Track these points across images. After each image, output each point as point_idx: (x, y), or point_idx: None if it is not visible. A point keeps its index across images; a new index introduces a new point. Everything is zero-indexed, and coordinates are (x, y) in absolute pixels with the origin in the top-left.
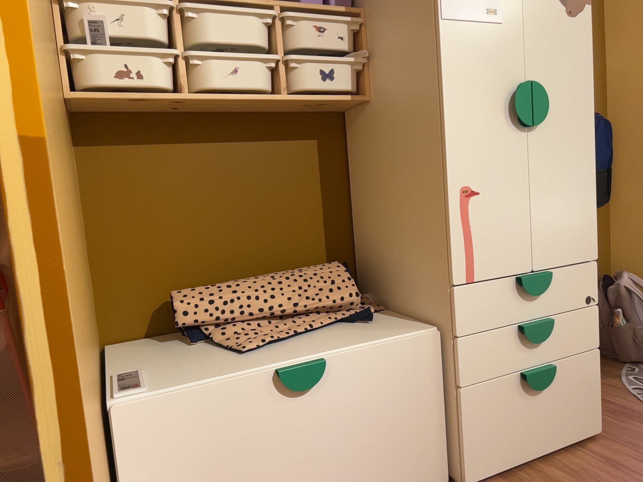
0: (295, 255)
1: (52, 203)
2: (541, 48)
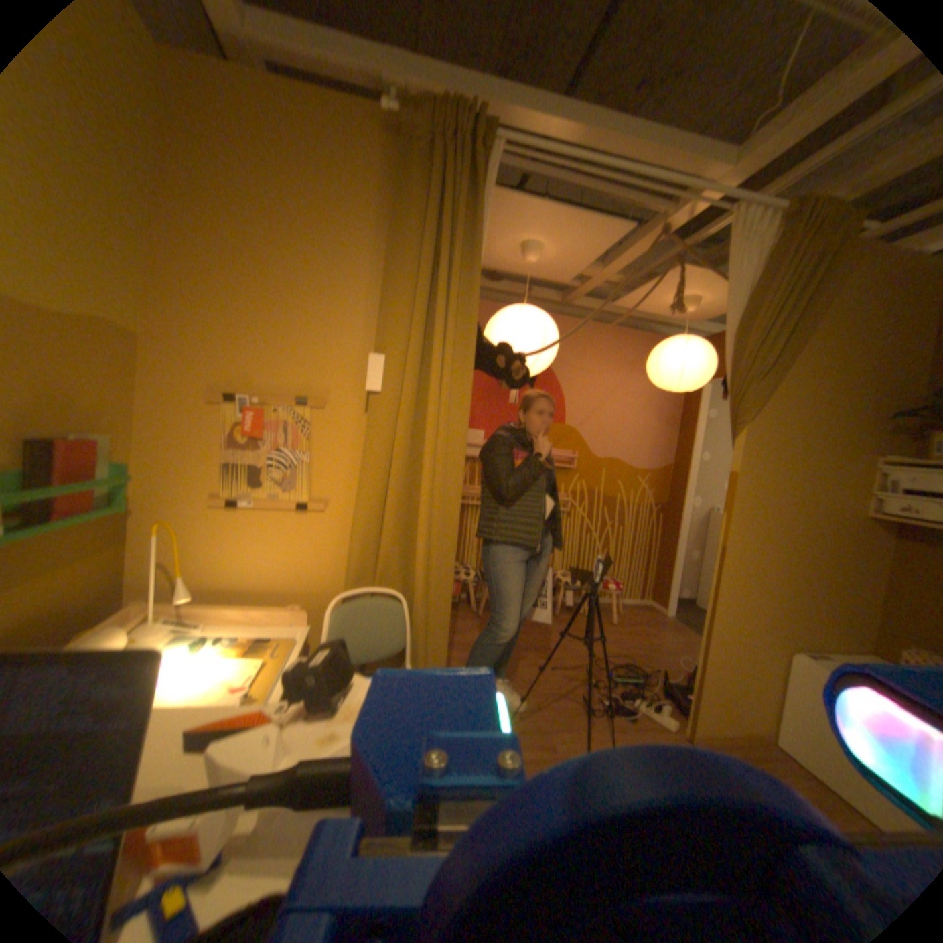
0: None
1: (733, 560)
2: None
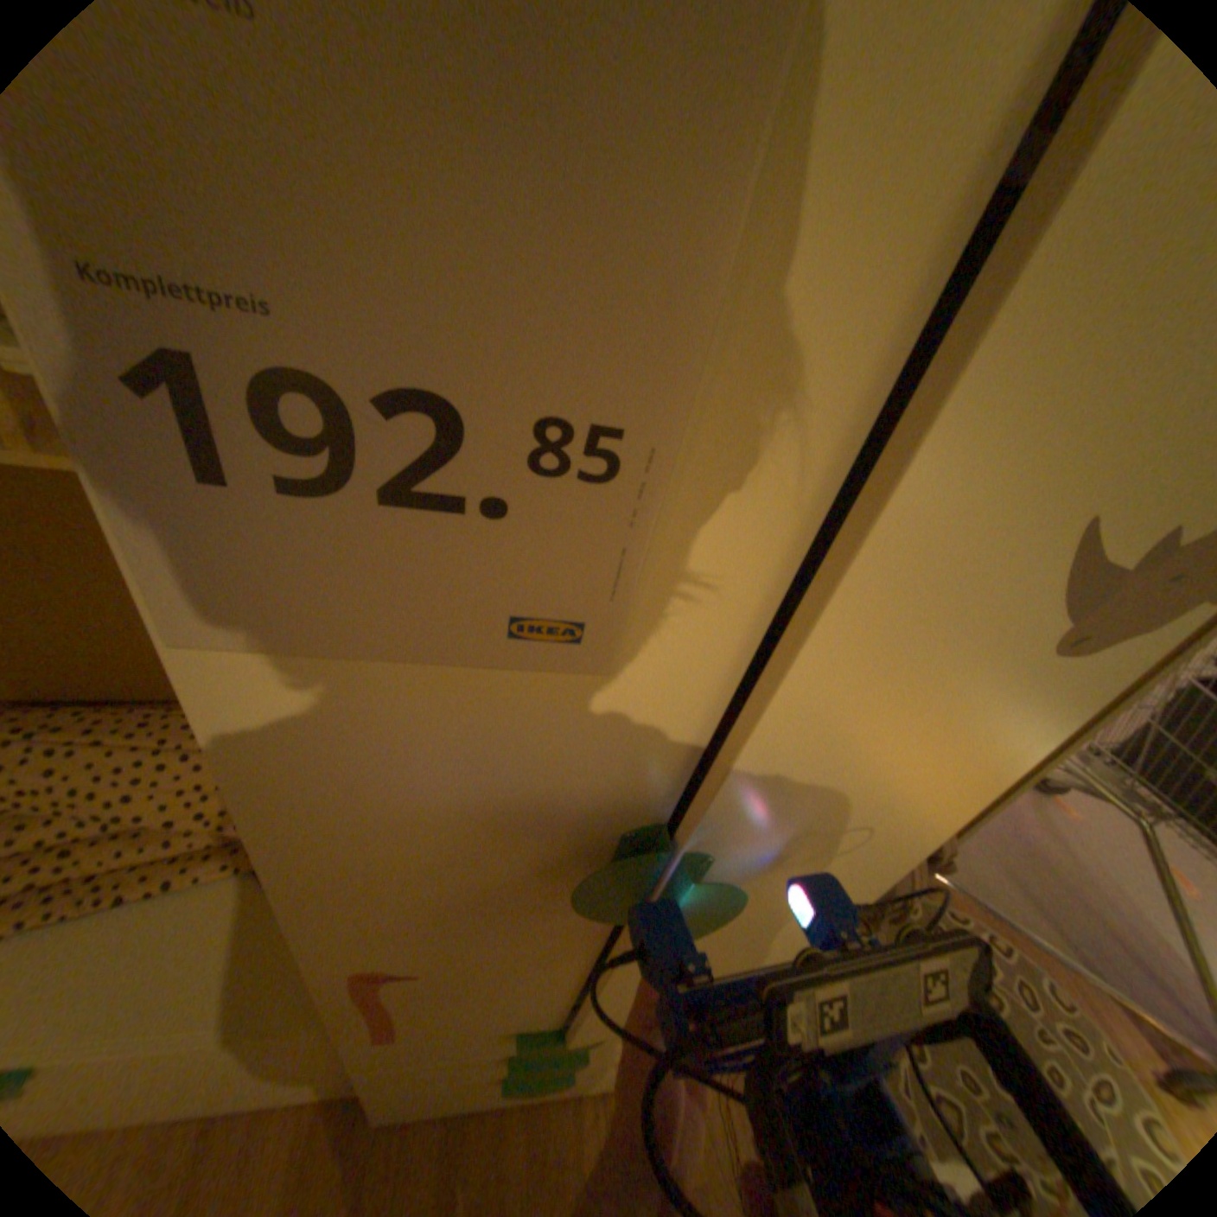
0: None
1: None
2: (807, 739)
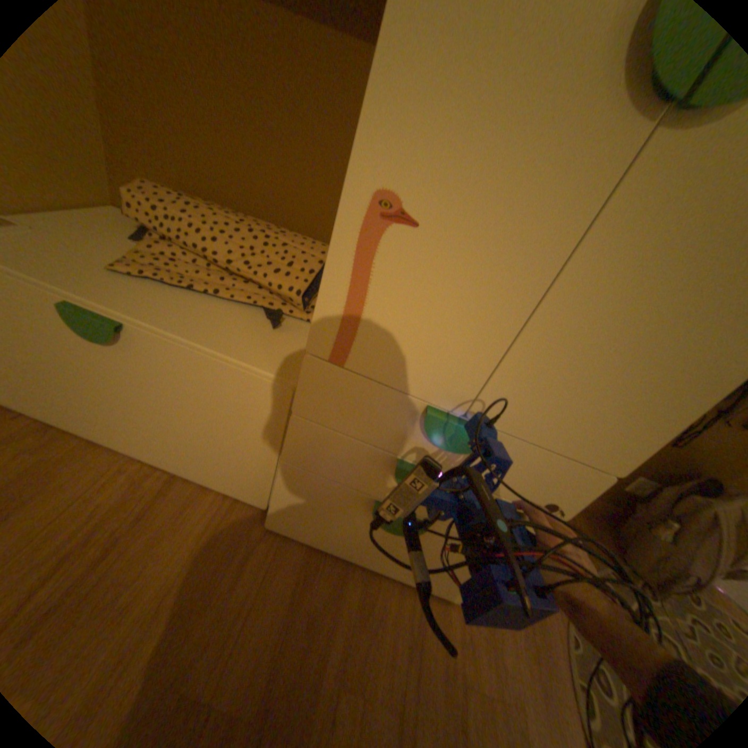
0: (306, 218)
1: None
2: None
